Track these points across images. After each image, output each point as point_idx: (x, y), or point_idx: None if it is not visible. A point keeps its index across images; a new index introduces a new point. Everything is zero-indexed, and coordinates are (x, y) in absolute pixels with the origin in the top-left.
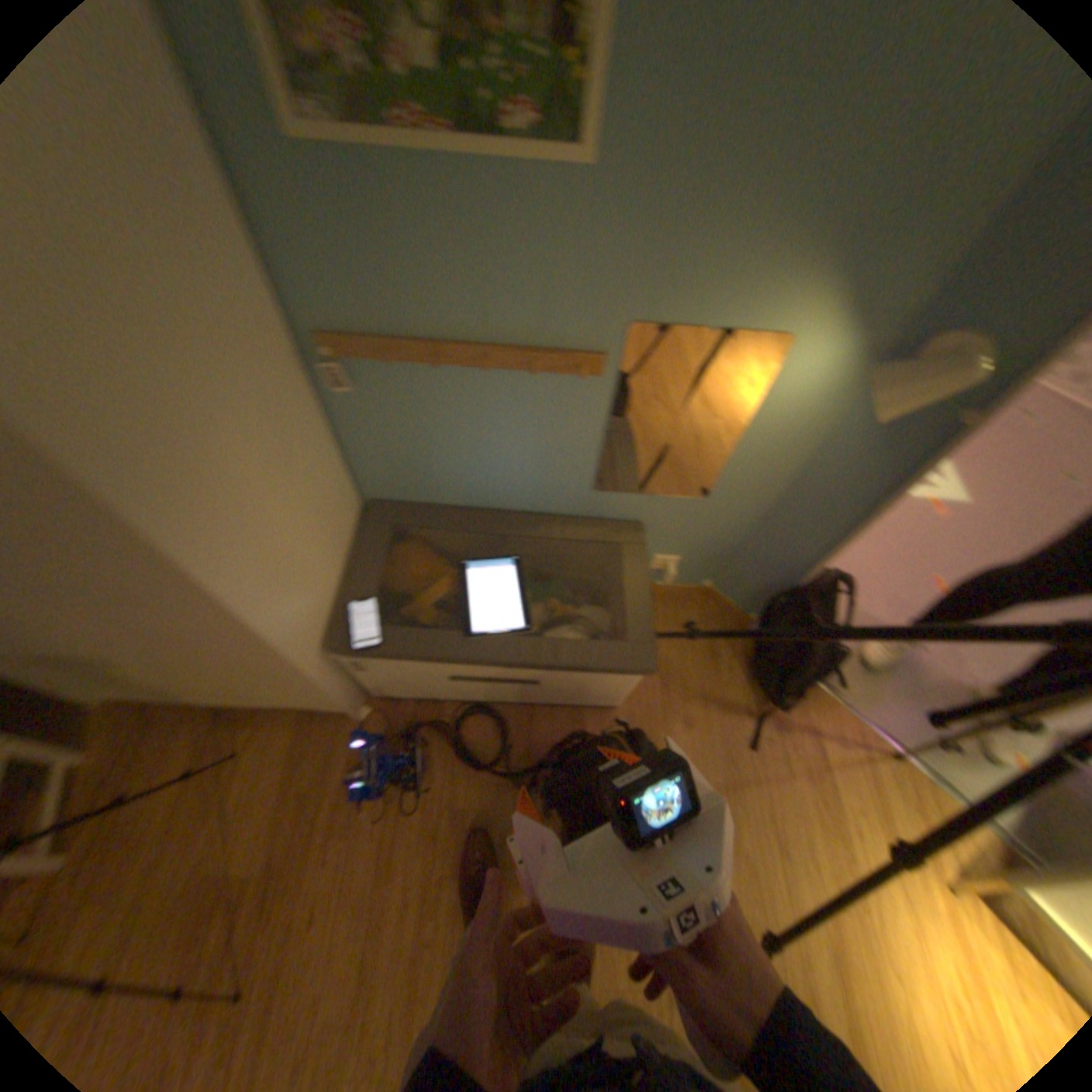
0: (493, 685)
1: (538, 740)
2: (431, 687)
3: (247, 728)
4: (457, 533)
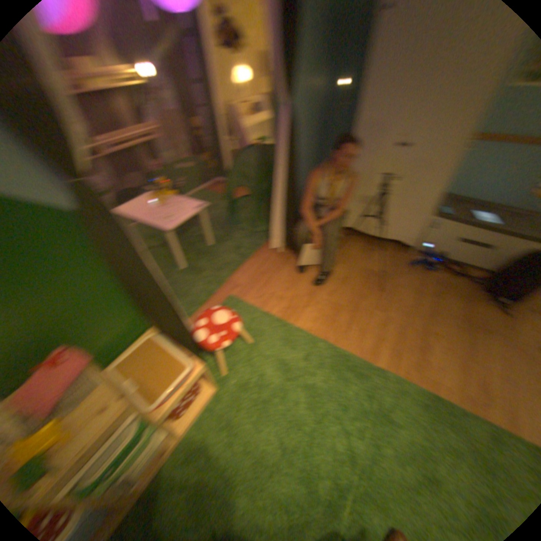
0: (476, 244)
1: (478, 277)
2: (450, 242)
3: (377, 247)
4: (472, 203)
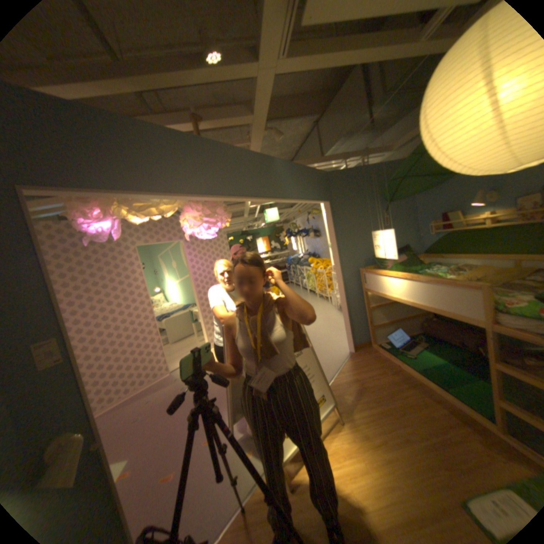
0: None
1: None
2: None
3: None
4: None
